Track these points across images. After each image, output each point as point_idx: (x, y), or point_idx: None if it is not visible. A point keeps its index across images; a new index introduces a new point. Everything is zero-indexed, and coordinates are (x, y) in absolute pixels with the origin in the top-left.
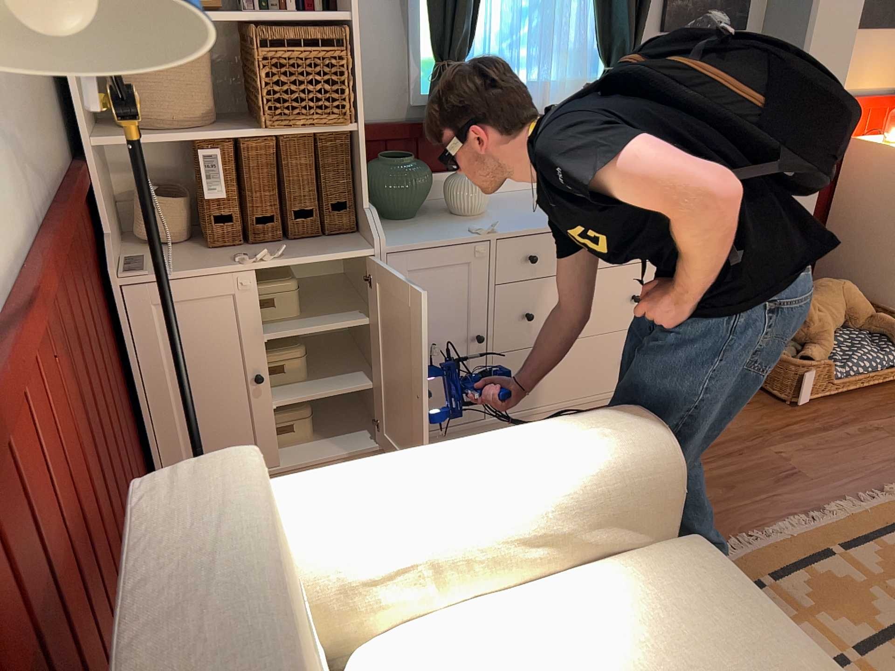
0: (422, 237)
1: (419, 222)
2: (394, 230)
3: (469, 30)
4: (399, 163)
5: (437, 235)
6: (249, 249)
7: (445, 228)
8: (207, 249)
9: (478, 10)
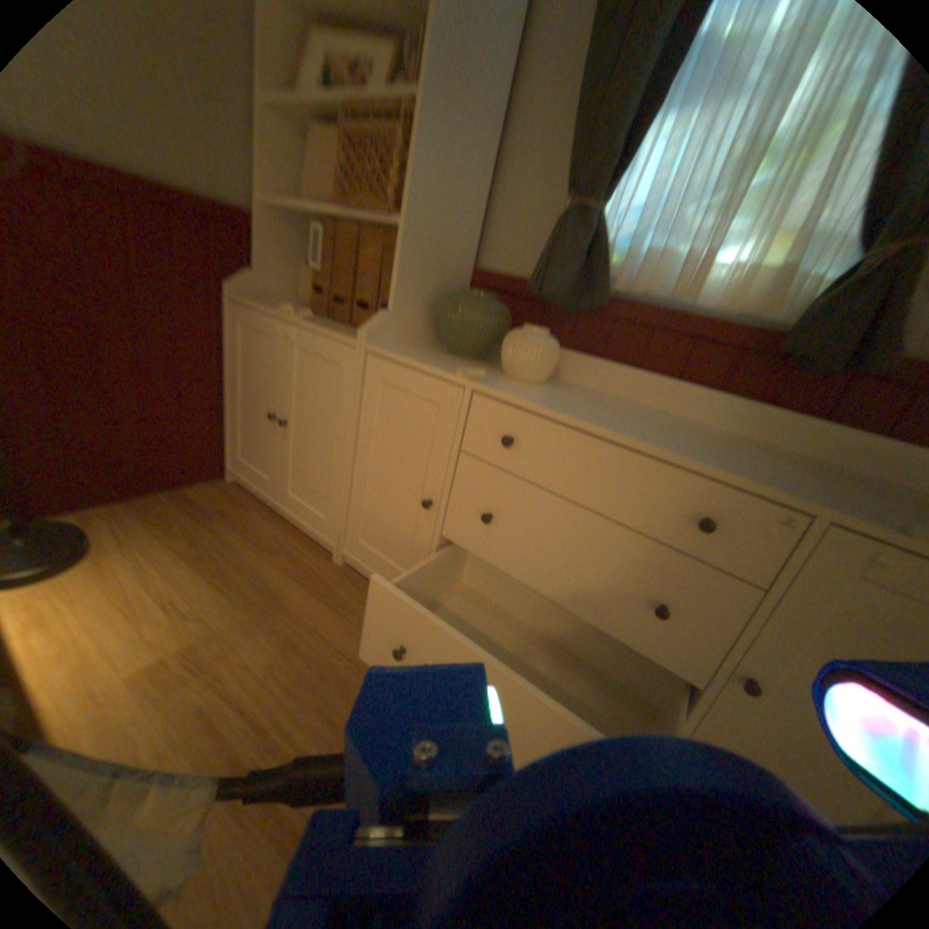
0: (417, 359)
1: (462, 363)
2: (424, 354)
3: (618, 160)
4: (469, 294)
5: (432, 364)
6: (325, 321)
7: (457, 368)
8: (312, 314)
9: (650, 140)
